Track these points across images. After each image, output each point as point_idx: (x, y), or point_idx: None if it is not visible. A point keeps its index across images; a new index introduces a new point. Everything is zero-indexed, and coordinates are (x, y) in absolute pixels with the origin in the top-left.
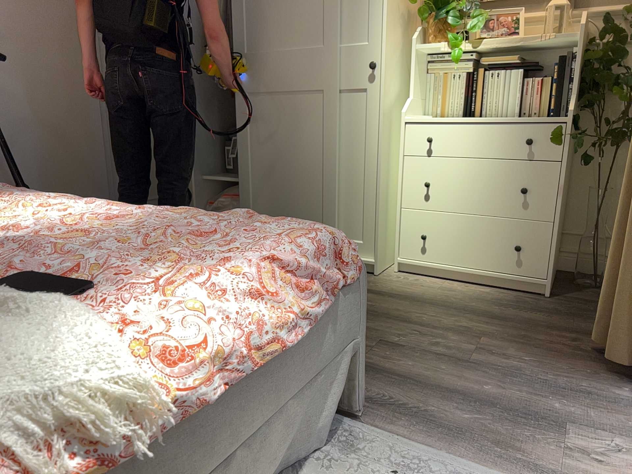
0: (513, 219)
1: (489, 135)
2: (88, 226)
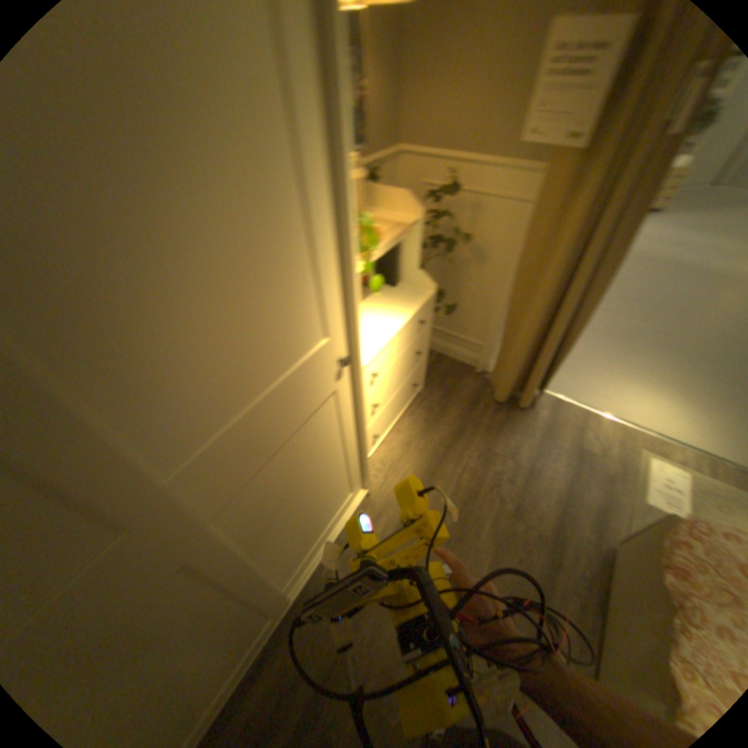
0: (411, 373)
1: (403, 335)
2: None
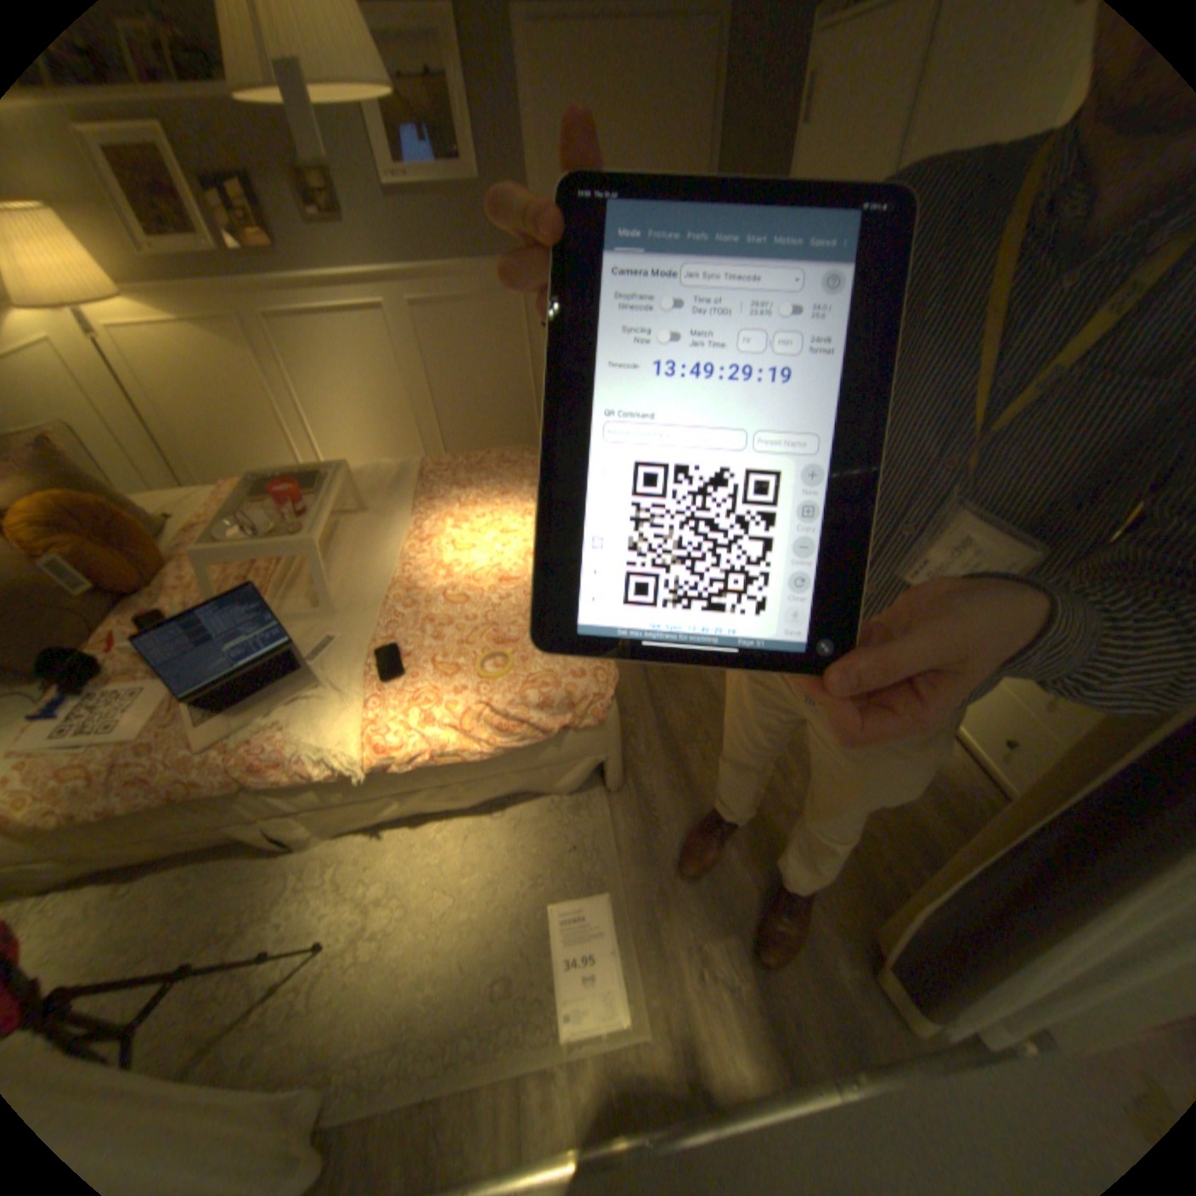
0: (1028, 708)
1: None
2: (492, 578)
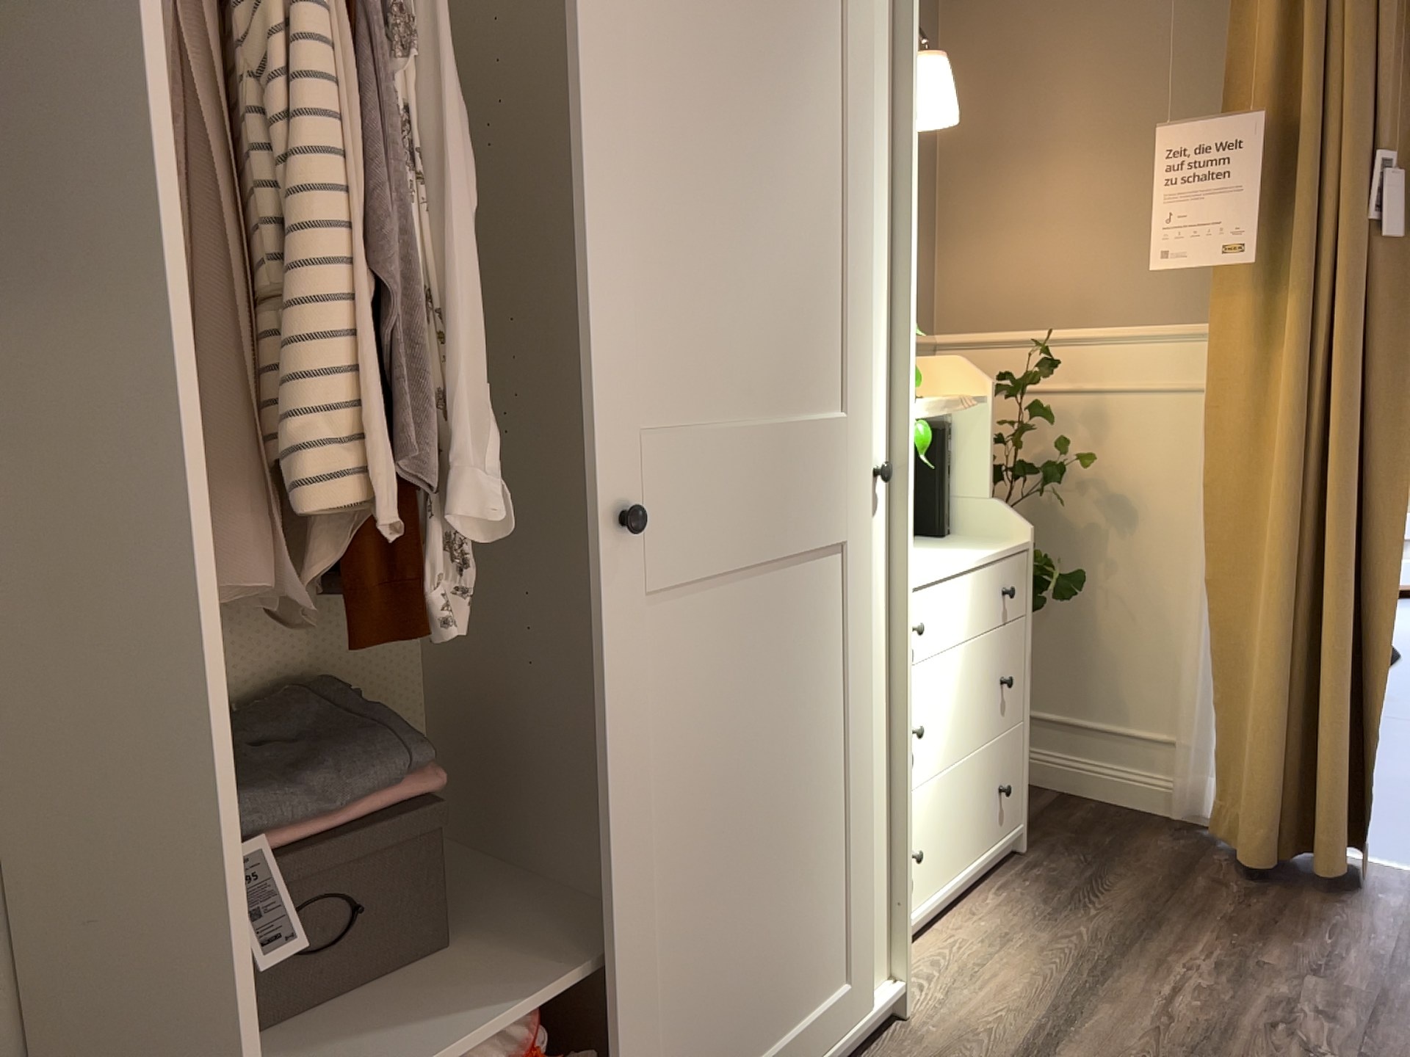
0: (996, 740)
1: (973, 593)
2: None
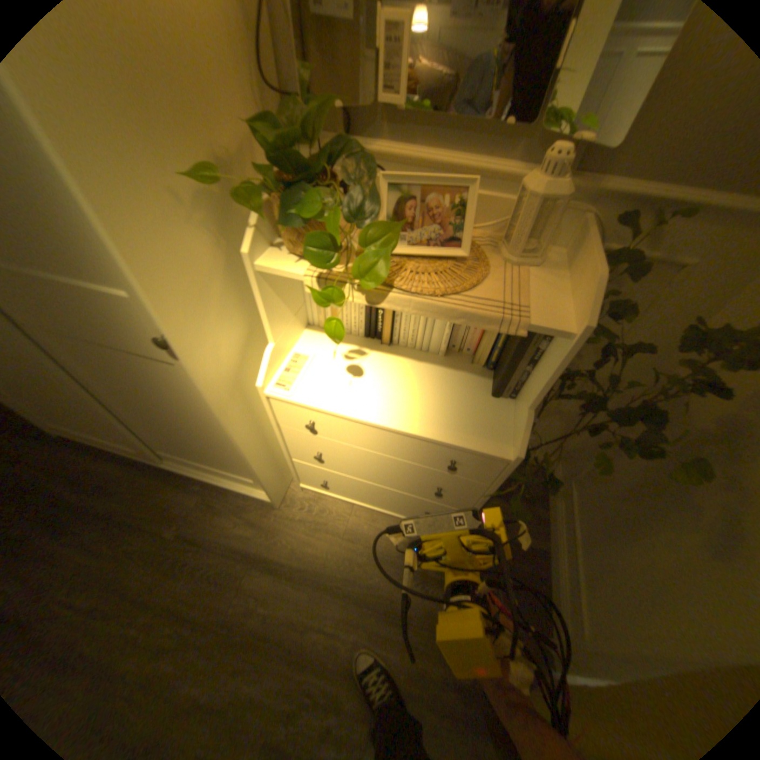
0: (423, 498)
1: (397, 440)
2: None
